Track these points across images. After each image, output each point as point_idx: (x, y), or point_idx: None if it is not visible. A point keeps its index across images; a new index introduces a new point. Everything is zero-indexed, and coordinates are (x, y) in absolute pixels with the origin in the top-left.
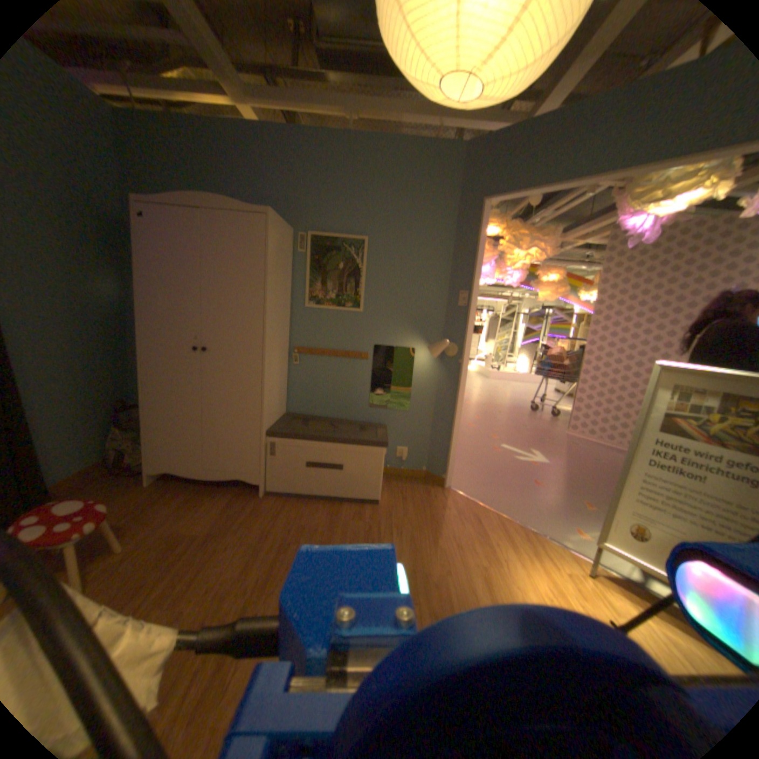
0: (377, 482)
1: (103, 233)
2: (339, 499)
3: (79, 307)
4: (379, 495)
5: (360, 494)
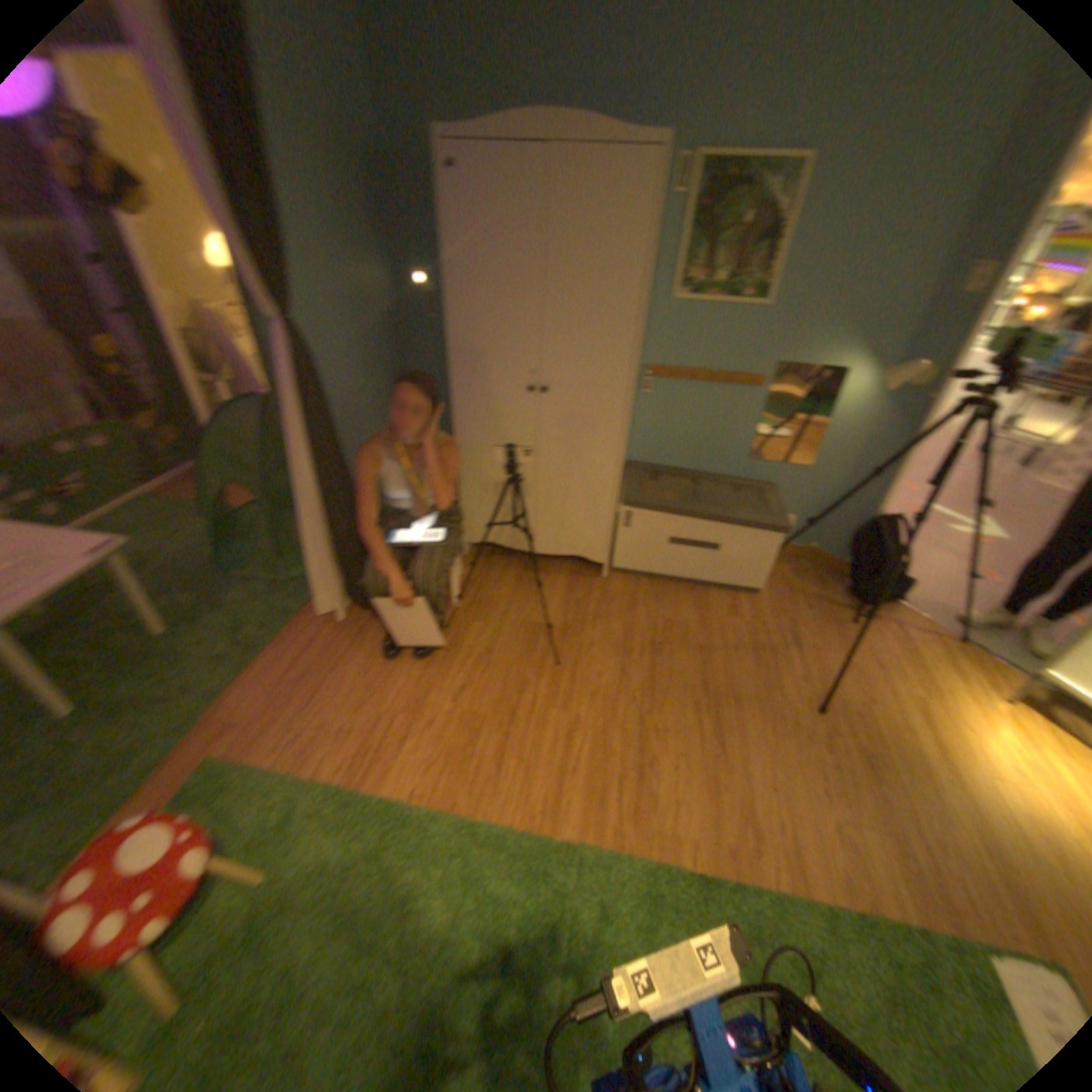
0: (762, 572)
1: (371, 188)
2: (705, 586)
3: (366, 321)
4: (761, 587)
5: (735, 583)
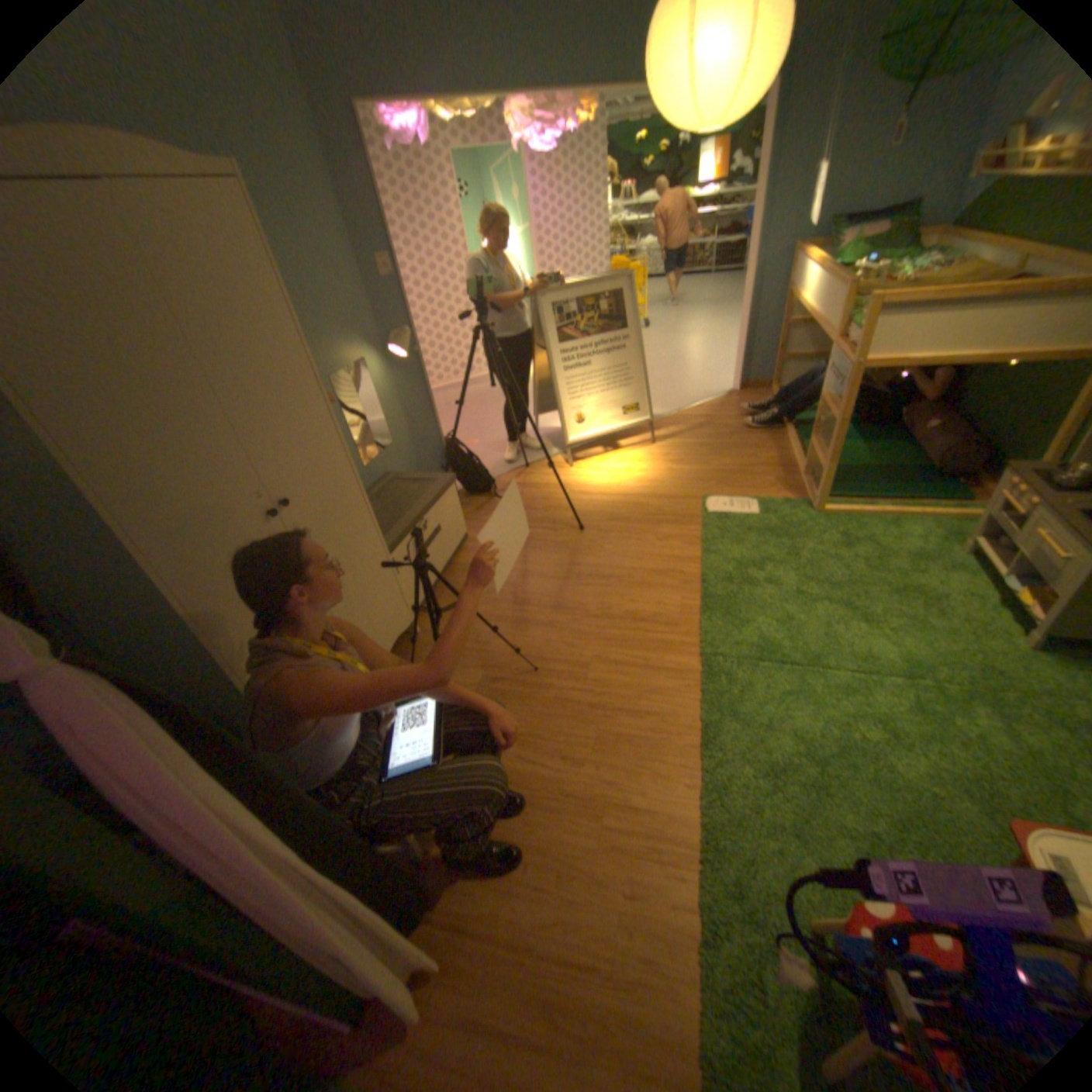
0: (461, 518)
1: None
2: (450, 563)
3: None
4: (466, 529)
5: (458, 541)
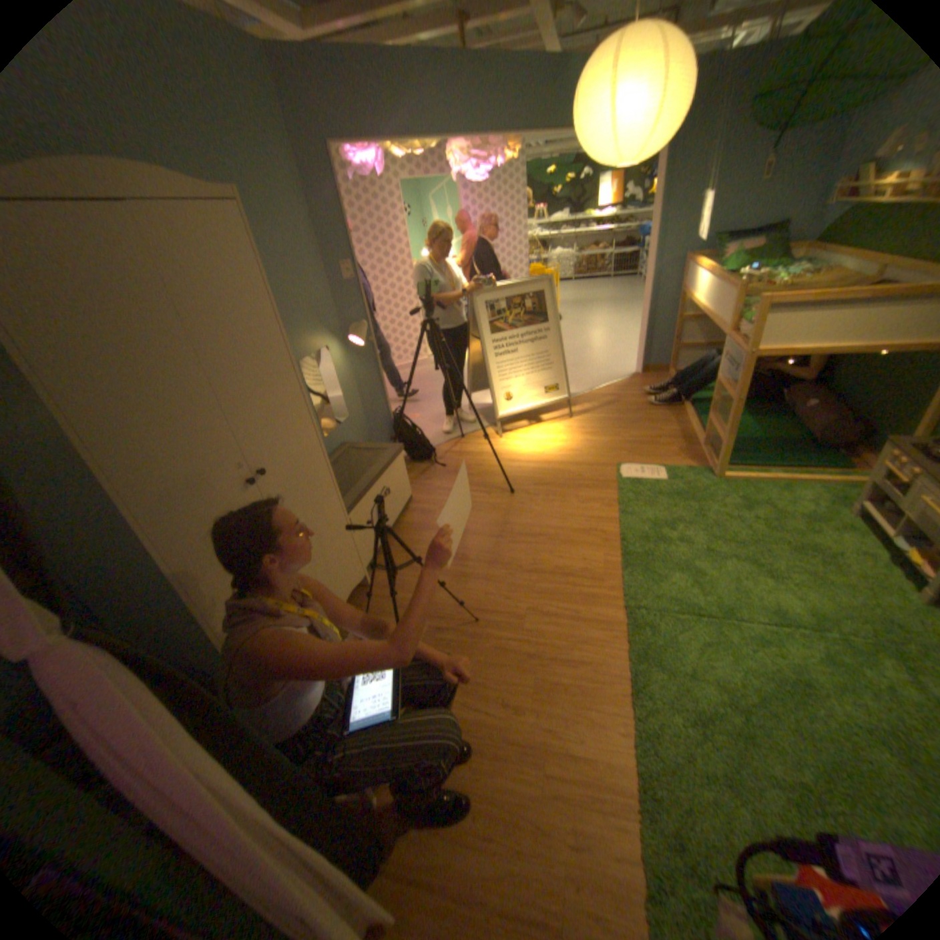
0: (407, 482)
1: None
2: (398, 522)
3: None
4: (411, 492)
5: (404, 503)
